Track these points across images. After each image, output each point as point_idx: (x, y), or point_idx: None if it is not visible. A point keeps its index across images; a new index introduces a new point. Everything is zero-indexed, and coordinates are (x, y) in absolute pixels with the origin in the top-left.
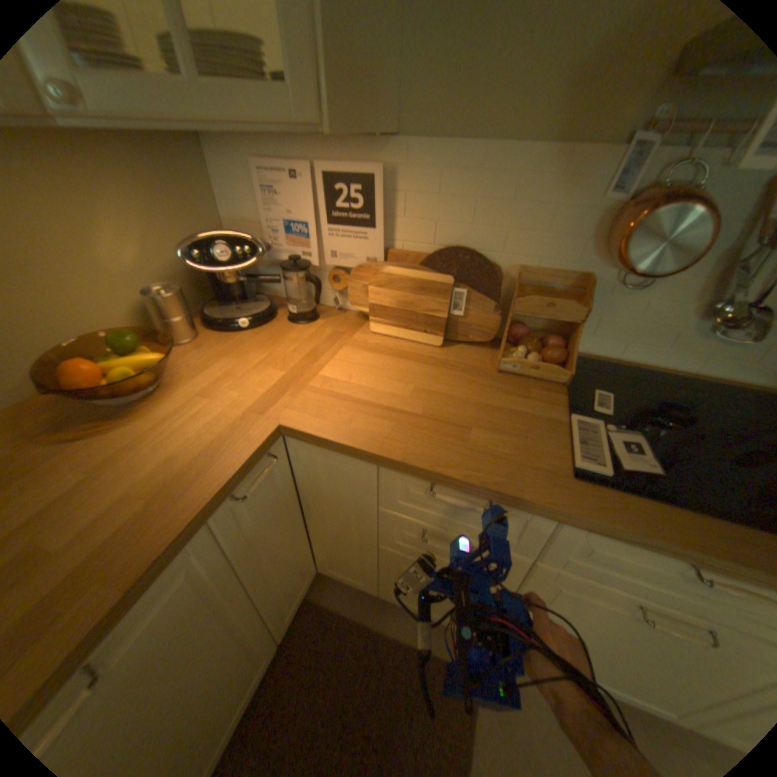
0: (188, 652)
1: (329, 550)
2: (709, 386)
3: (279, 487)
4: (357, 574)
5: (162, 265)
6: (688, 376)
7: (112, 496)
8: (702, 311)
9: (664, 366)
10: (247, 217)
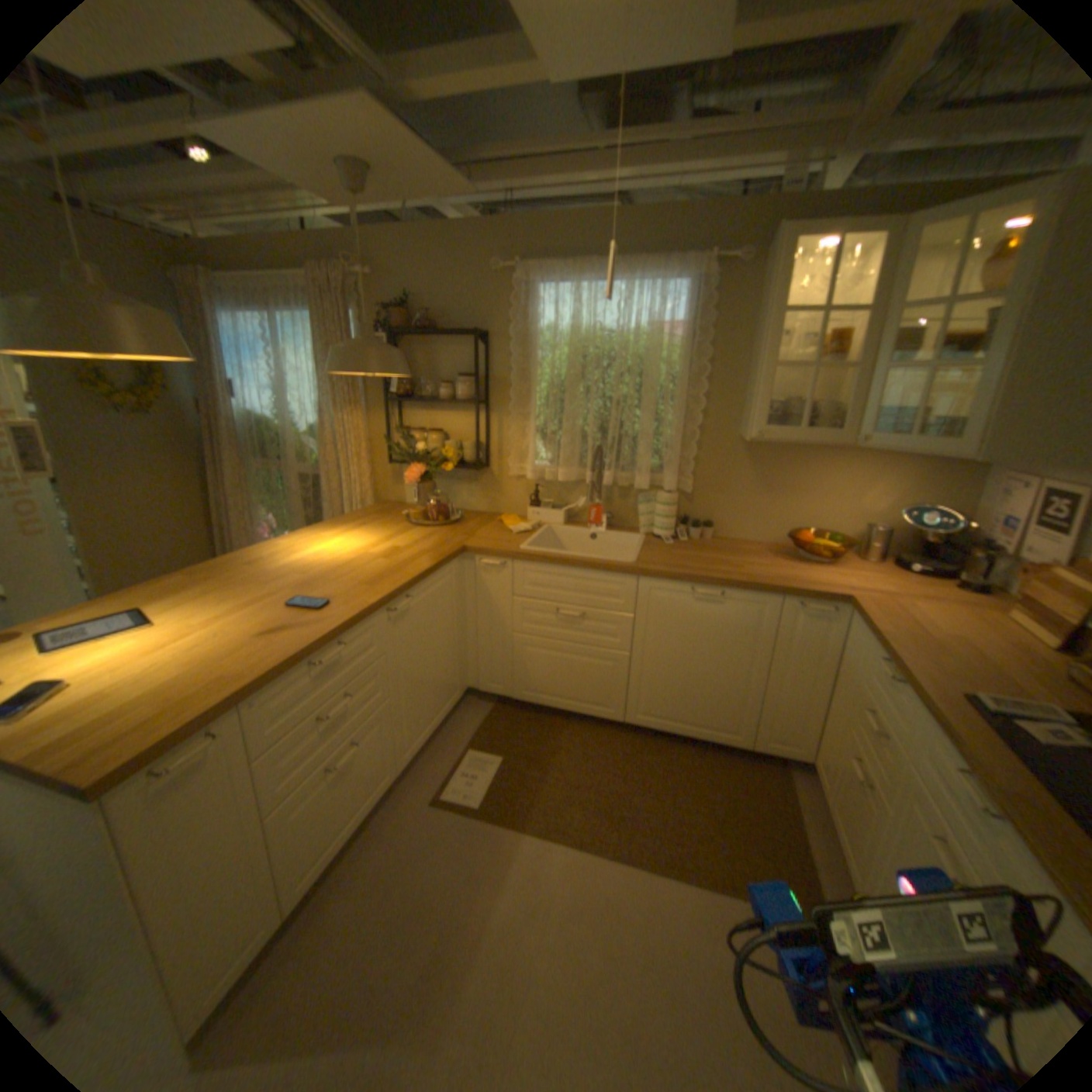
0: (735, 647)
1: (831, 735)
2: None
3: (831, 640)
4: (832, 773)
5: (901, 519)
6: None
7: (770, 572)
8: None
9: None
10: (997, 511)
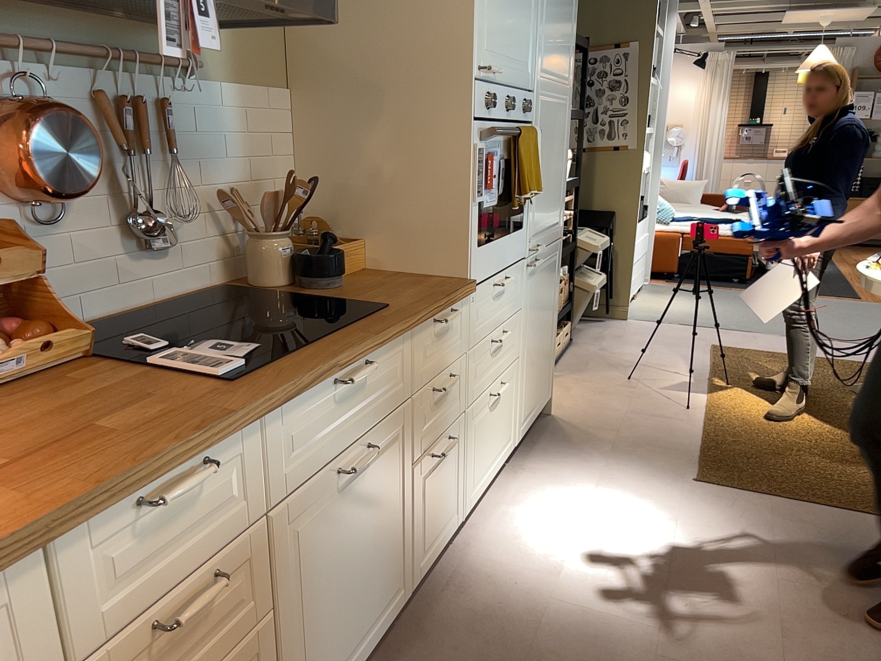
0: None
1: None
2: (179, 306)
3: None
4: None
5: None
6: (155, 307)
7: None
8: (123, 234)
9: (131, 308)
10: None
